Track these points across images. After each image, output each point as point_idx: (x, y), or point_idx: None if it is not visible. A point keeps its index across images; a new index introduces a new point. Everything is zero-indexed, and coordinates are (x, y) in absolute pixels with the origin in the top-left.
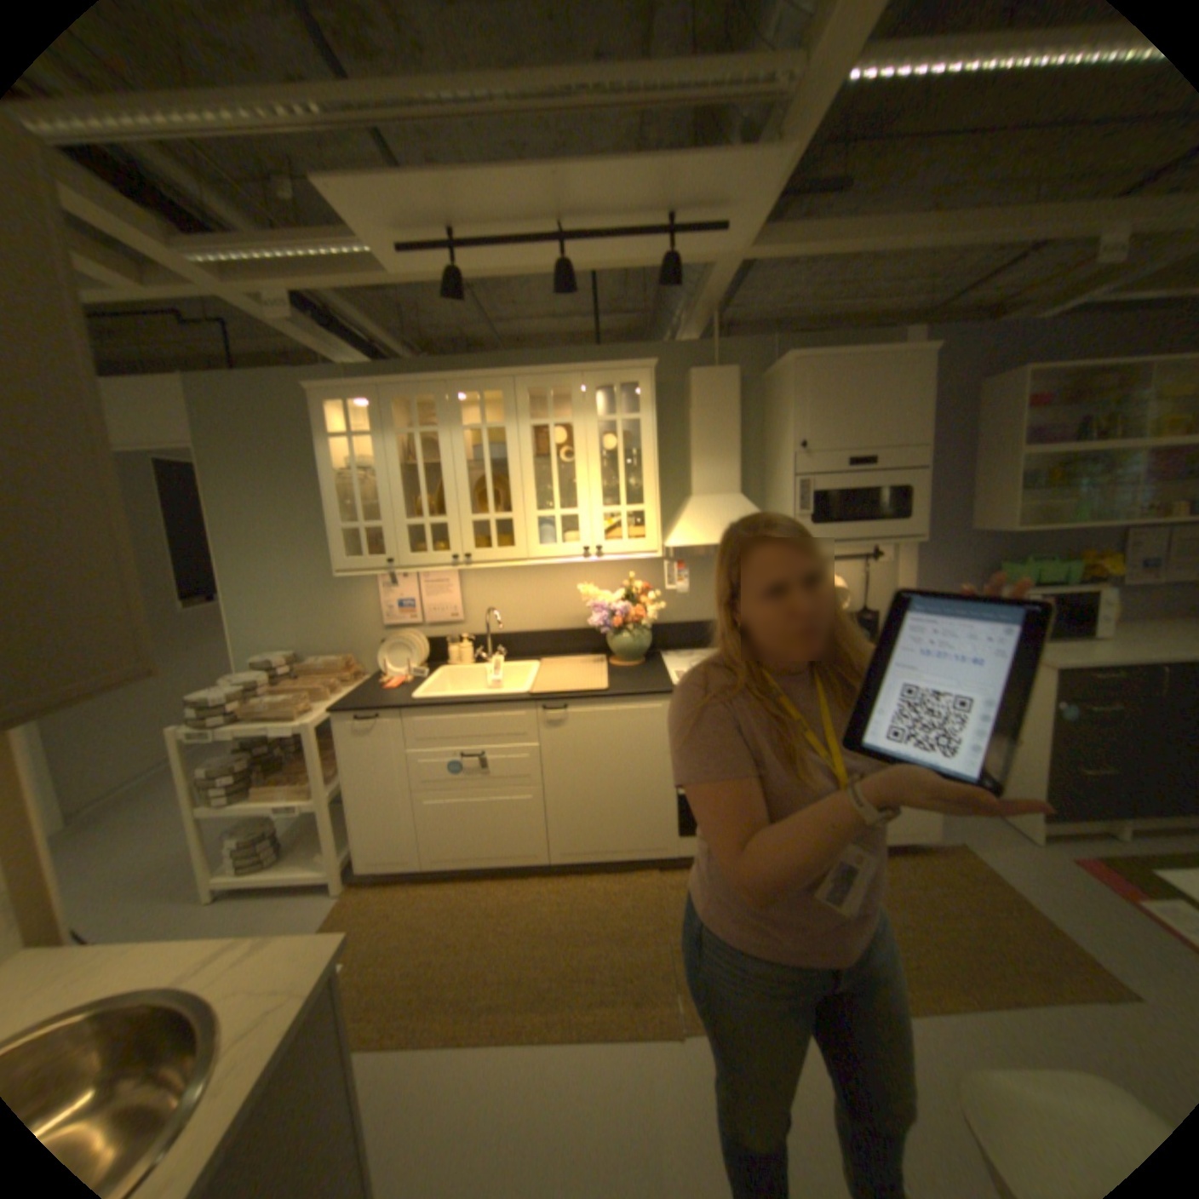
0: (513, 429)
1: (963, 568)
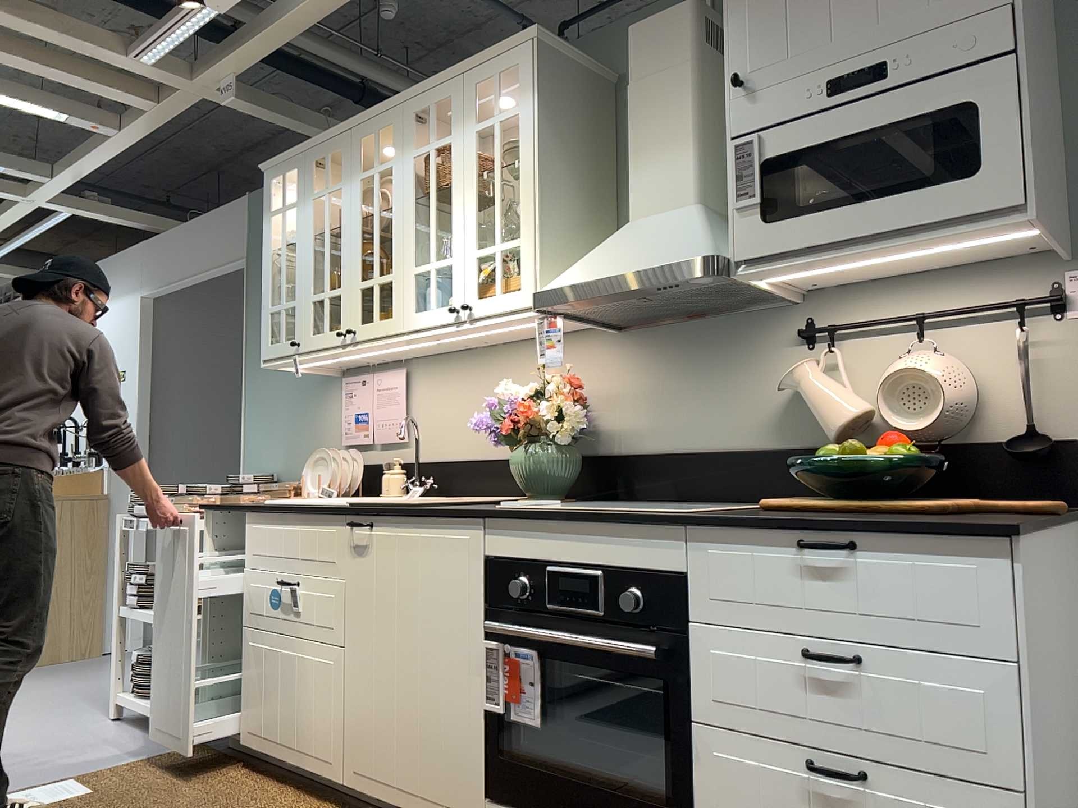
0: (398, 167)
1: None
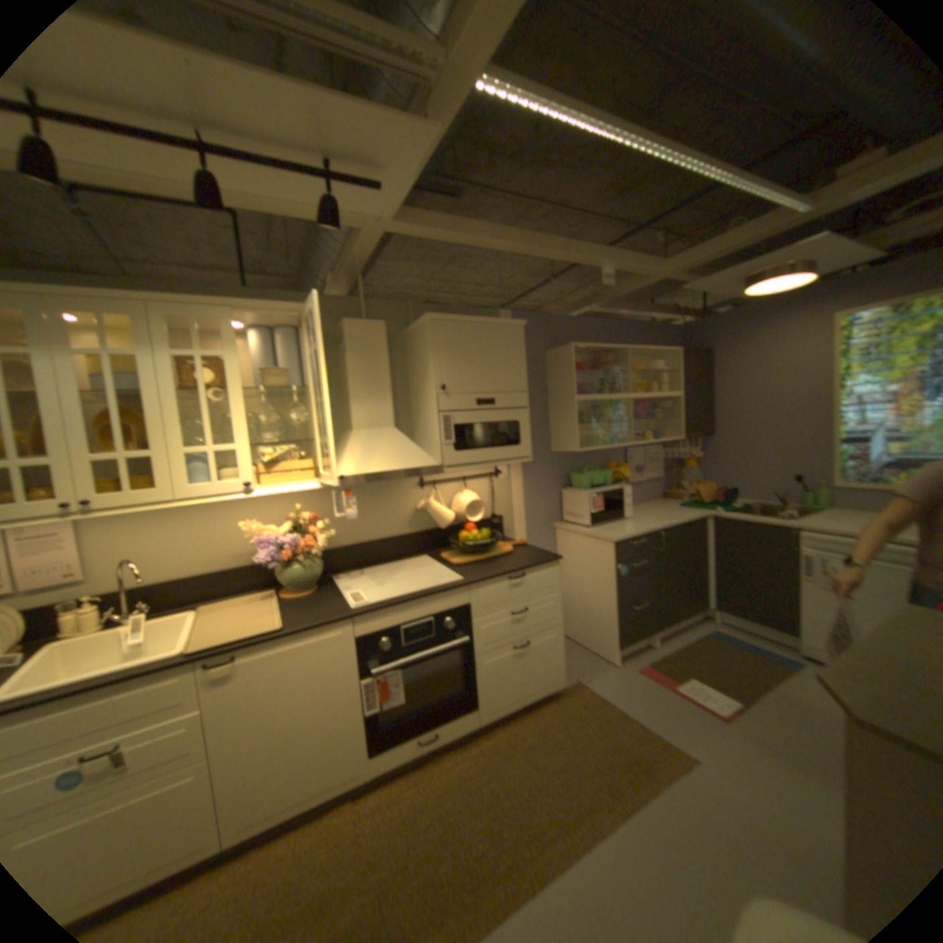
0: (146, 357)
1: (548, 479)
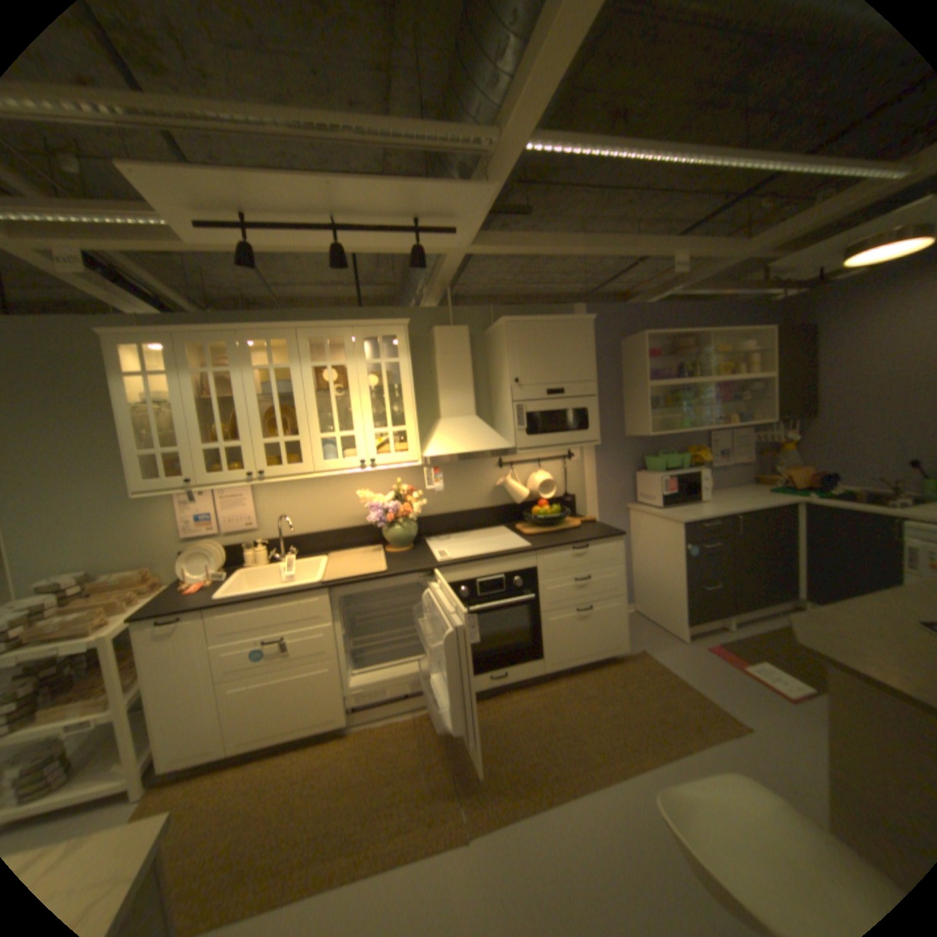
0: (297, 370)
1: (622, 462)
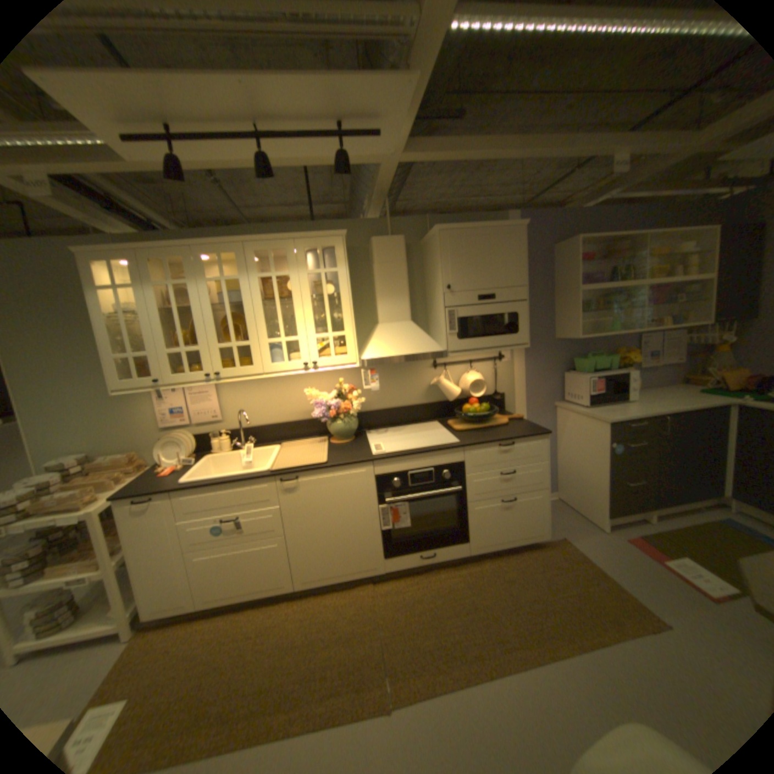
0: (245, 281)
1: (552, 363)
